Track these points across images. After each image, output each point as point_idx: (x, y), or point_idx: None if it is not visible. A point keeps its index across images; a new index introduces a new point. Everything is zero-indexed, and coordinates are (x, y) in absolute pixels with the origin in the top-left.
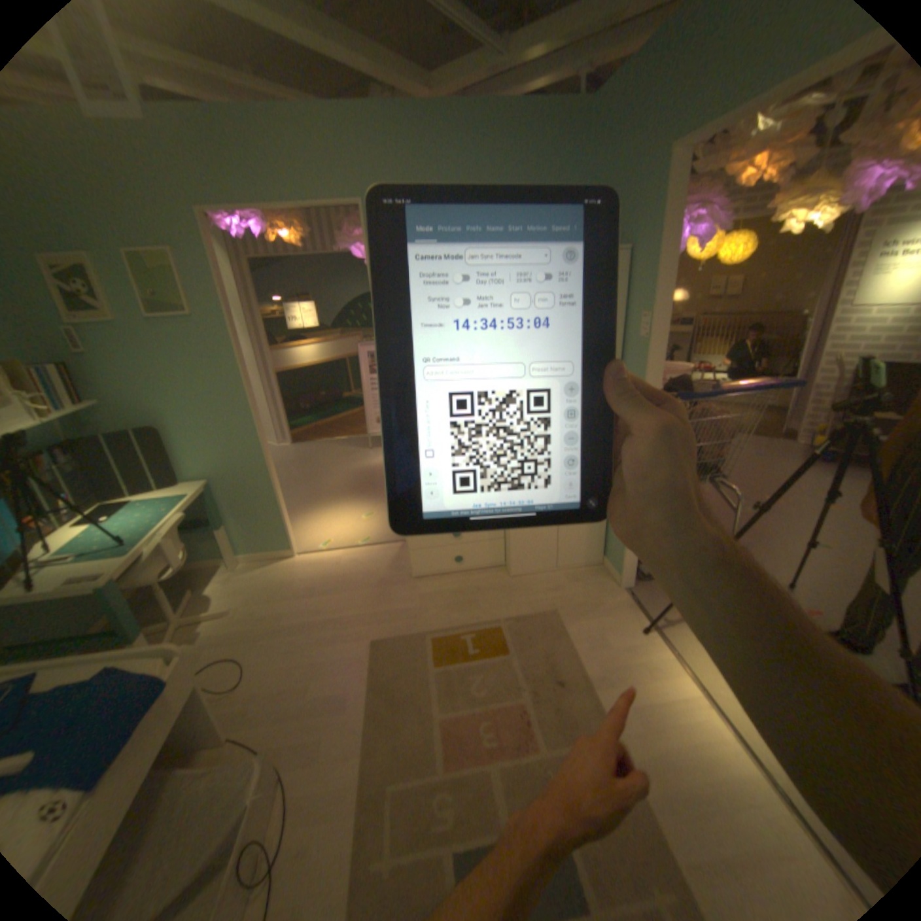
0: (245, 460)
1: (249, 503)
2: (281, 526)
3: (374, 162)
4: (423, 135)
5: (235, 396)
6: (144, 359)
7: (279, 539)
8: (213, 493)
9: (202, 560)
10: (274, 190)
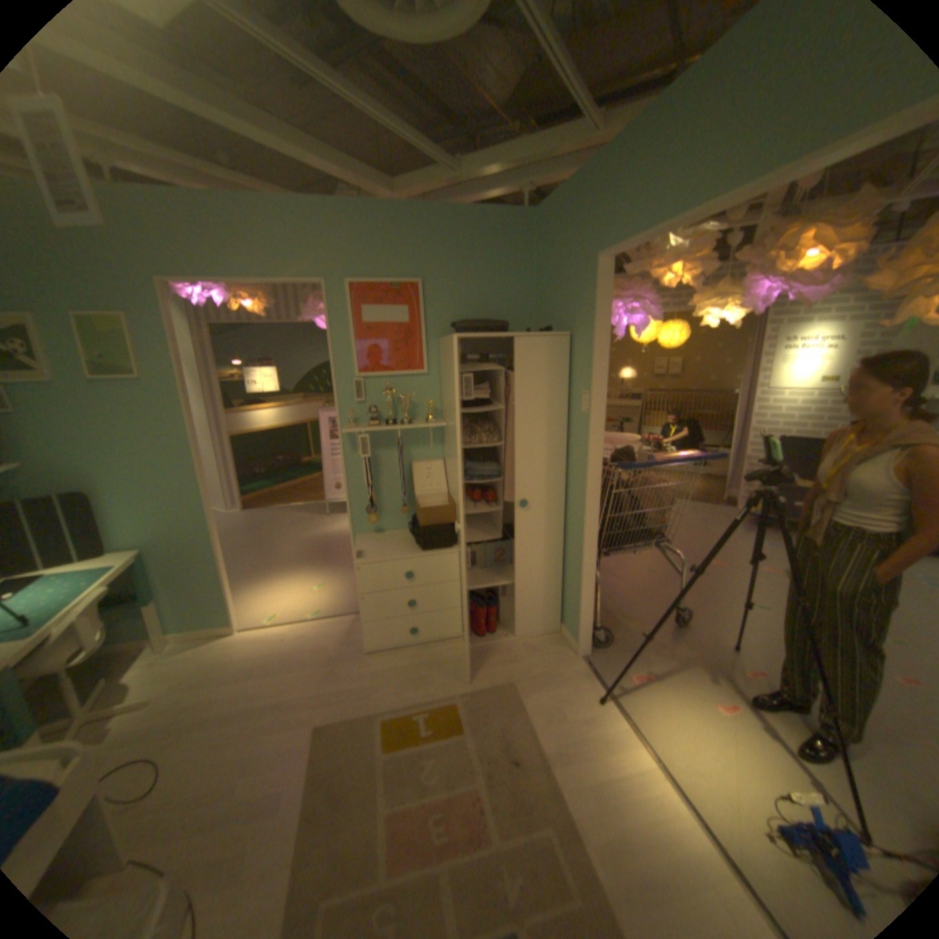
0: (186, 528)
1: (187, 575)
2: (221, 600)
3: (338, 248)
4: (385, 229)
5: (182, 461)
6: (83, 421)
7: (218, 614)
8: (146, 564)
9: (125, 641)
10: (240, 267)
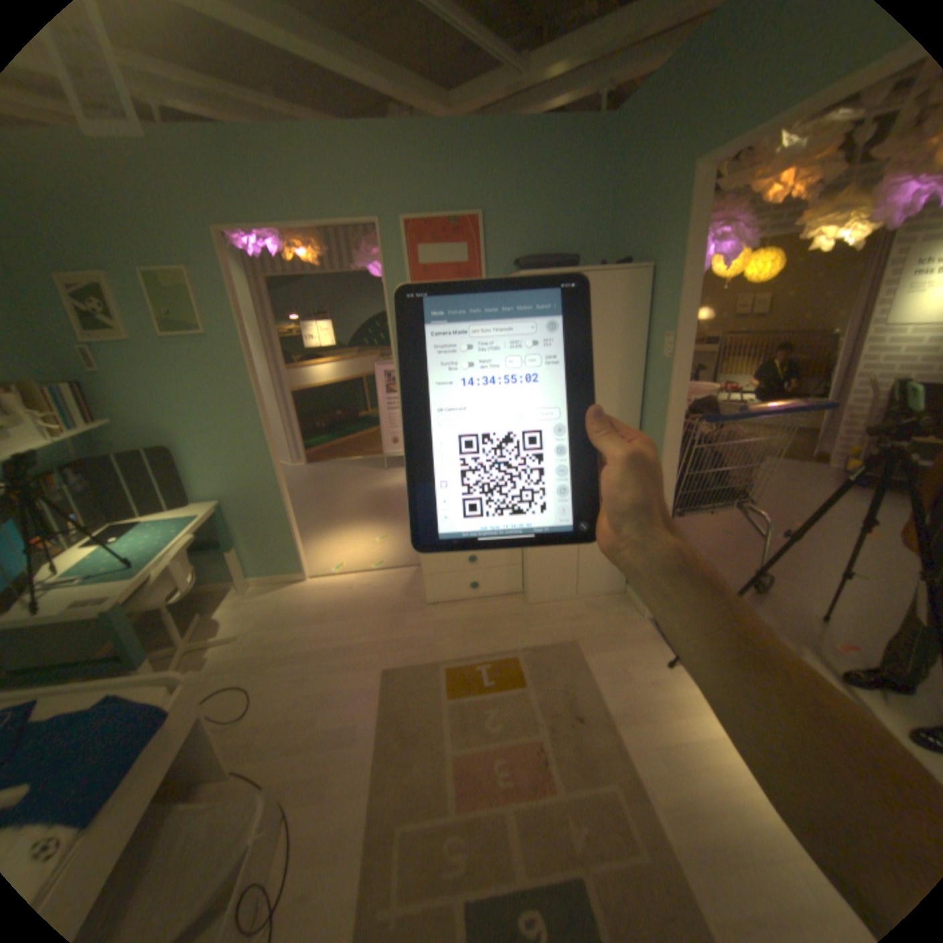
0: (257, 481)
1: (261, 525)
2: (292, 549)
3: (391, 181)
4: (441, 154)
5: (248, 416)
6: (158, 378)
7: (291, 562)
8: (224, 514)
9: (212, 583)
10: (291, 210)
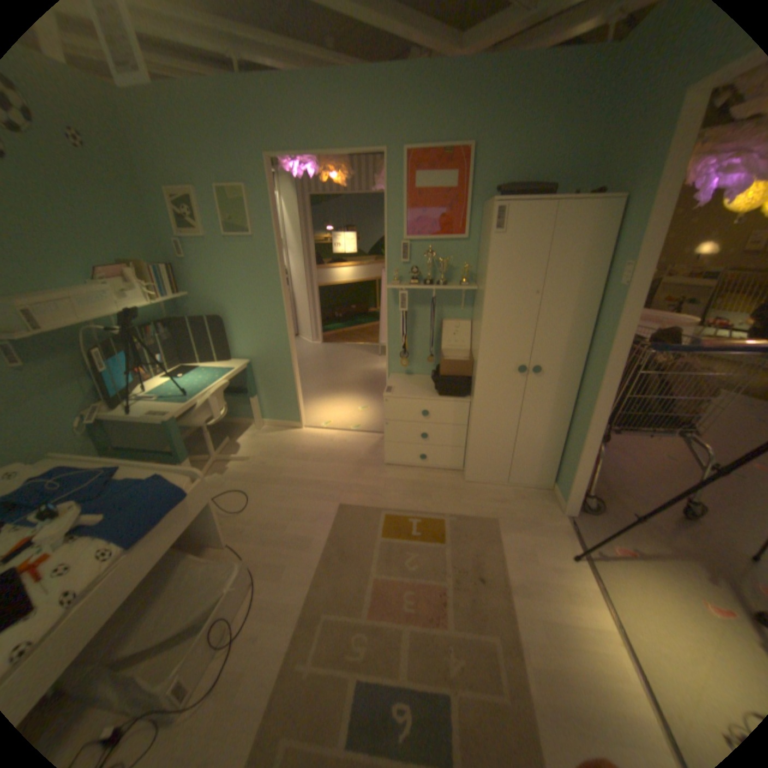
0: (277, 349)
1: (276, 382)
2: (296, 403)
3: (401, 115)
4: (446, 90)
5: (276, 300)
6: (220, 266)
7: (294, 412)
8: (253, 370)
9: (241, 417)
10: (321, 140)
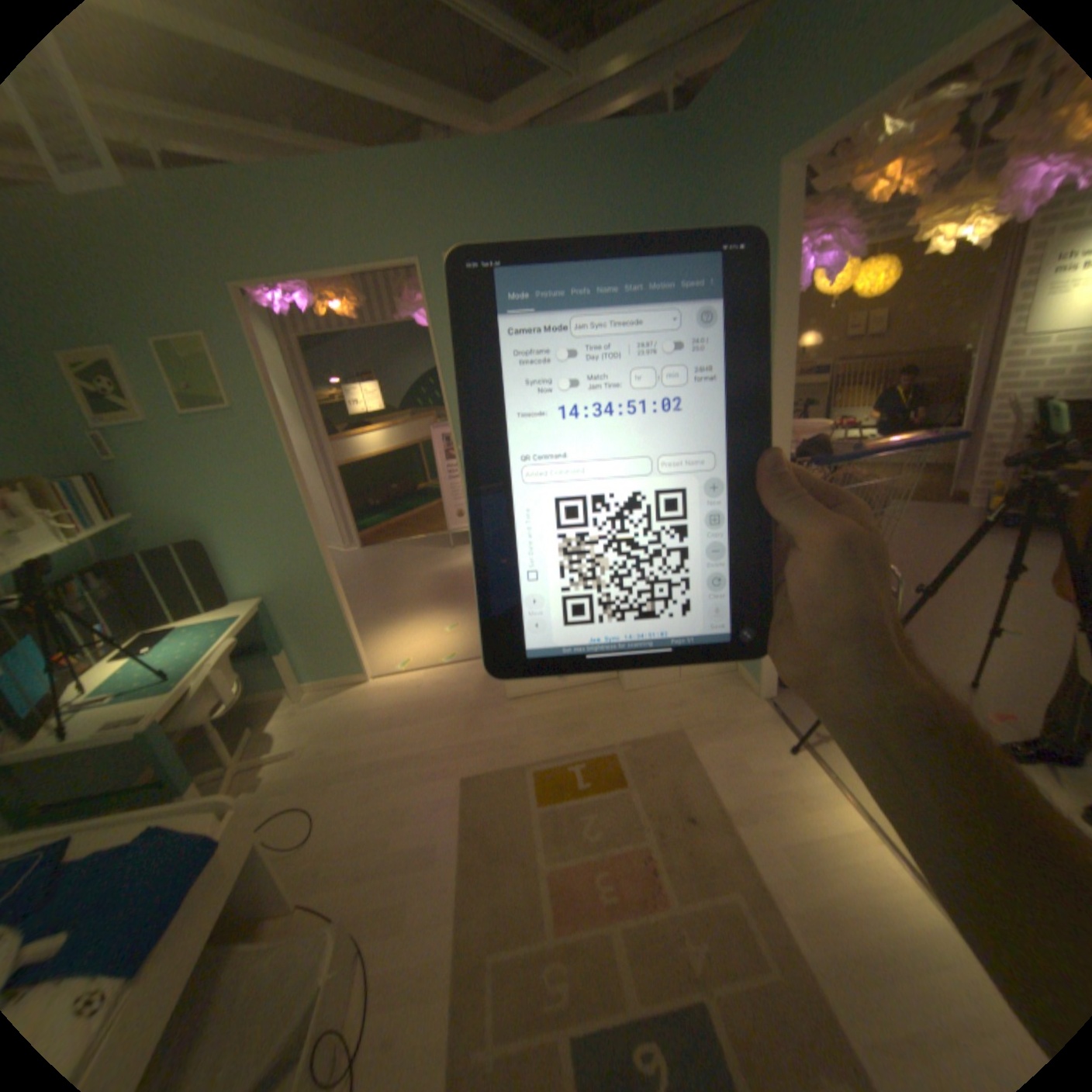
0: (303, 571)
1: (312, 621)
2: (350, 646)
3: (430, 214)
4: (485, 178)
5: (288, 498)
6: (181, 462)
7: (349, 661)
8: (269, 612)
9: (262, 691)
10: (318, 256)
